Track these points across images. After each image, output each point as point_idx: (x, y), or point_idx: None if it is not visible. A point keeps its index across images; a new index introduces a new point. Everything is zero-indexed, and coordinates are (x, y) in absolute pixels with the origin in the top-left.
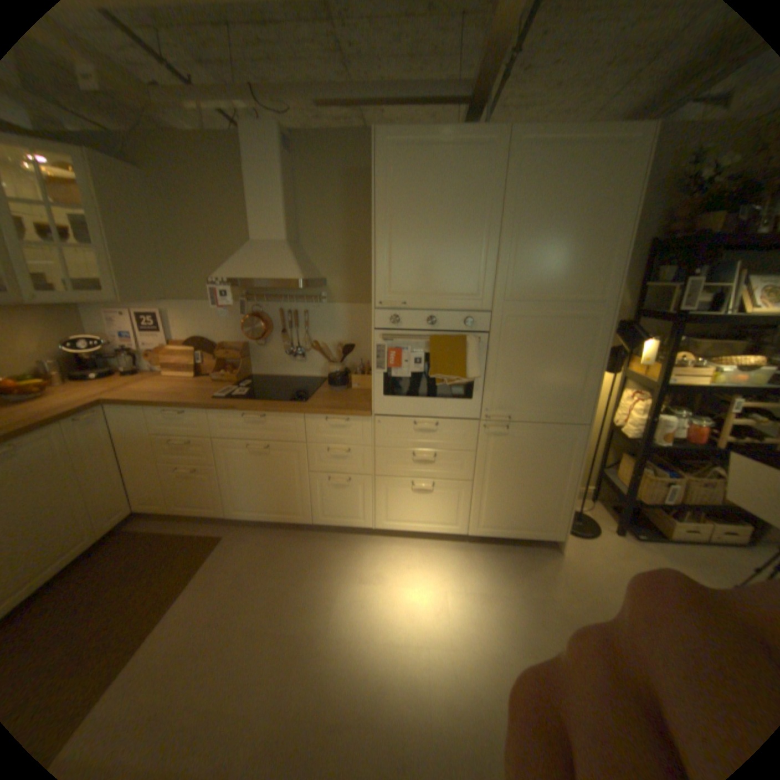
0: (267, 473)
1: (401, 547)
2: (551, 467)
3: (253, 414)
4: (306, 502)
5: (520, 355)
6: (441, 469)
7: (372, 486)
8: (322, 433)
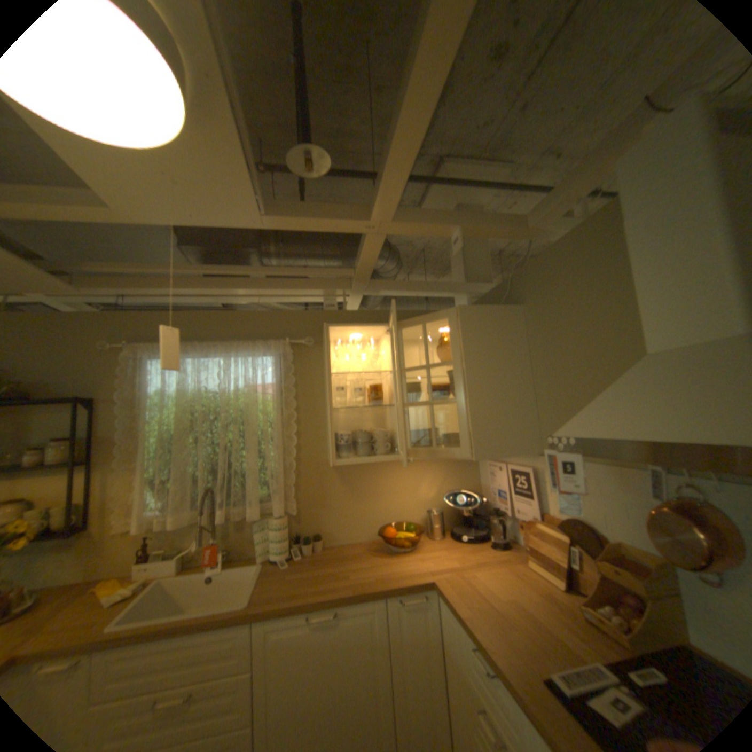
0: None
1: None
2: None
3: None
4: None
5: None
6: None
7: None
8: None
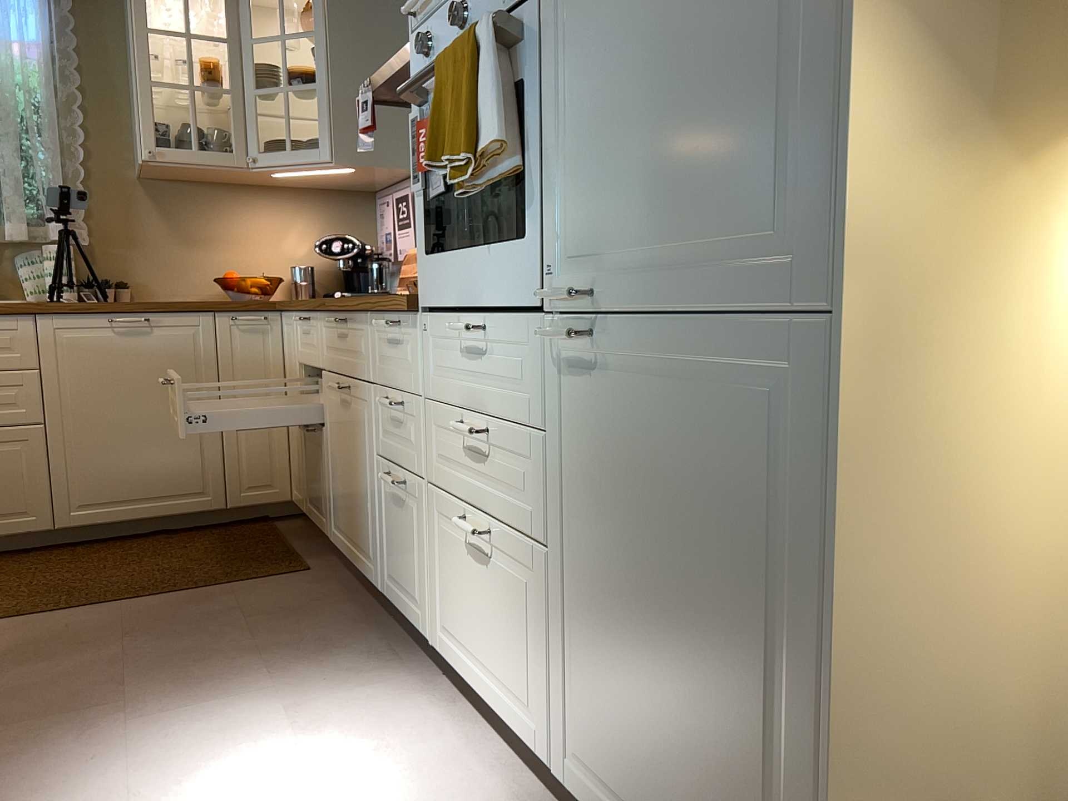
0: (349, 448)
1: (450, 726)
2: (730, 551)
3: (340, 317)
4: (375, 531)
5: (606, 30)
6: (503, 487)
7: (427, 514)
8: (383, 357)
